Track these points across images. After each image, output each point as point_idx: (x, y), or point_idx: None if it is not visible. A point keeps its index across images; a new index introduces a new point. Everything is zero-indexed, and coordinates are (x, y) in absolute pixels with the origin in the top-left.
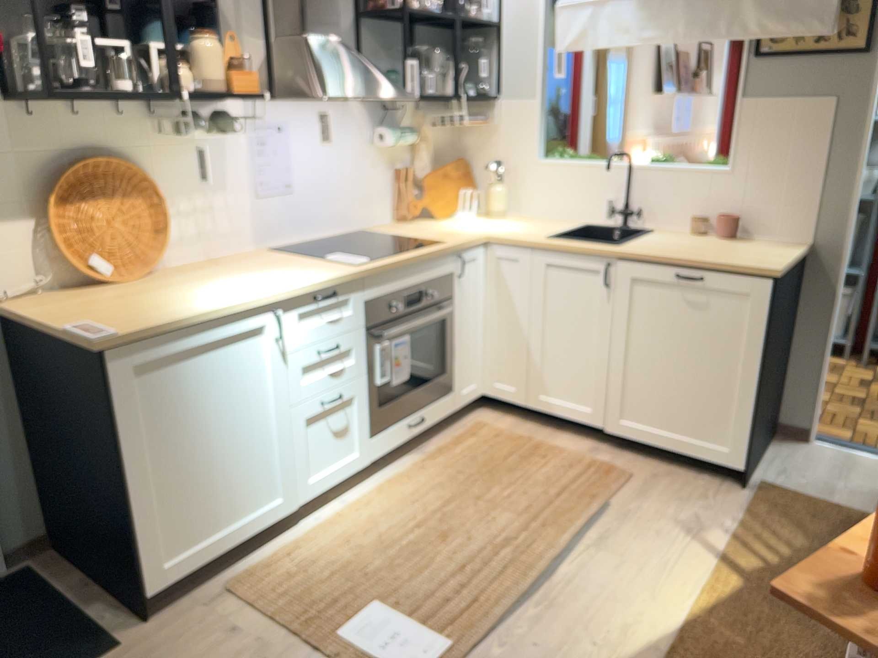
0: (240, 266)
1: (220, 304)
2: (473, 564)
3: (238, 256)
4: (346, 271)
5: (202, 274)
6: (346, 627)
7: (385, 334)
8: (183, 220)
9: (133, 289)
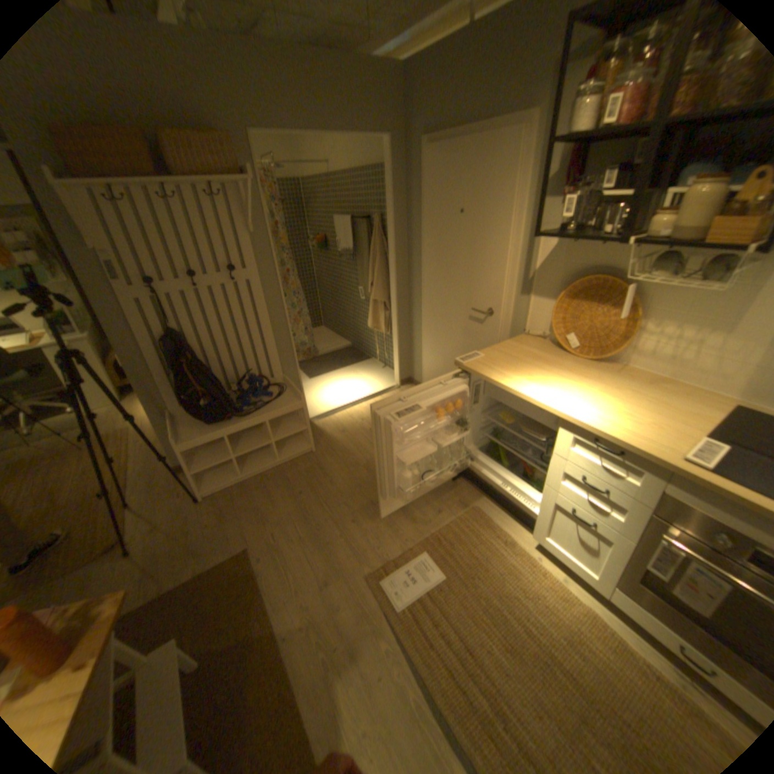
0: (650, 392)
1: (521, 388)
2: (475, 664)
3: (700, 391)
4: (652, 449)
5: (613, 378)
6: (427, 559)
7: (668, 538)
8: (664, 339)
9: (560, 359)
